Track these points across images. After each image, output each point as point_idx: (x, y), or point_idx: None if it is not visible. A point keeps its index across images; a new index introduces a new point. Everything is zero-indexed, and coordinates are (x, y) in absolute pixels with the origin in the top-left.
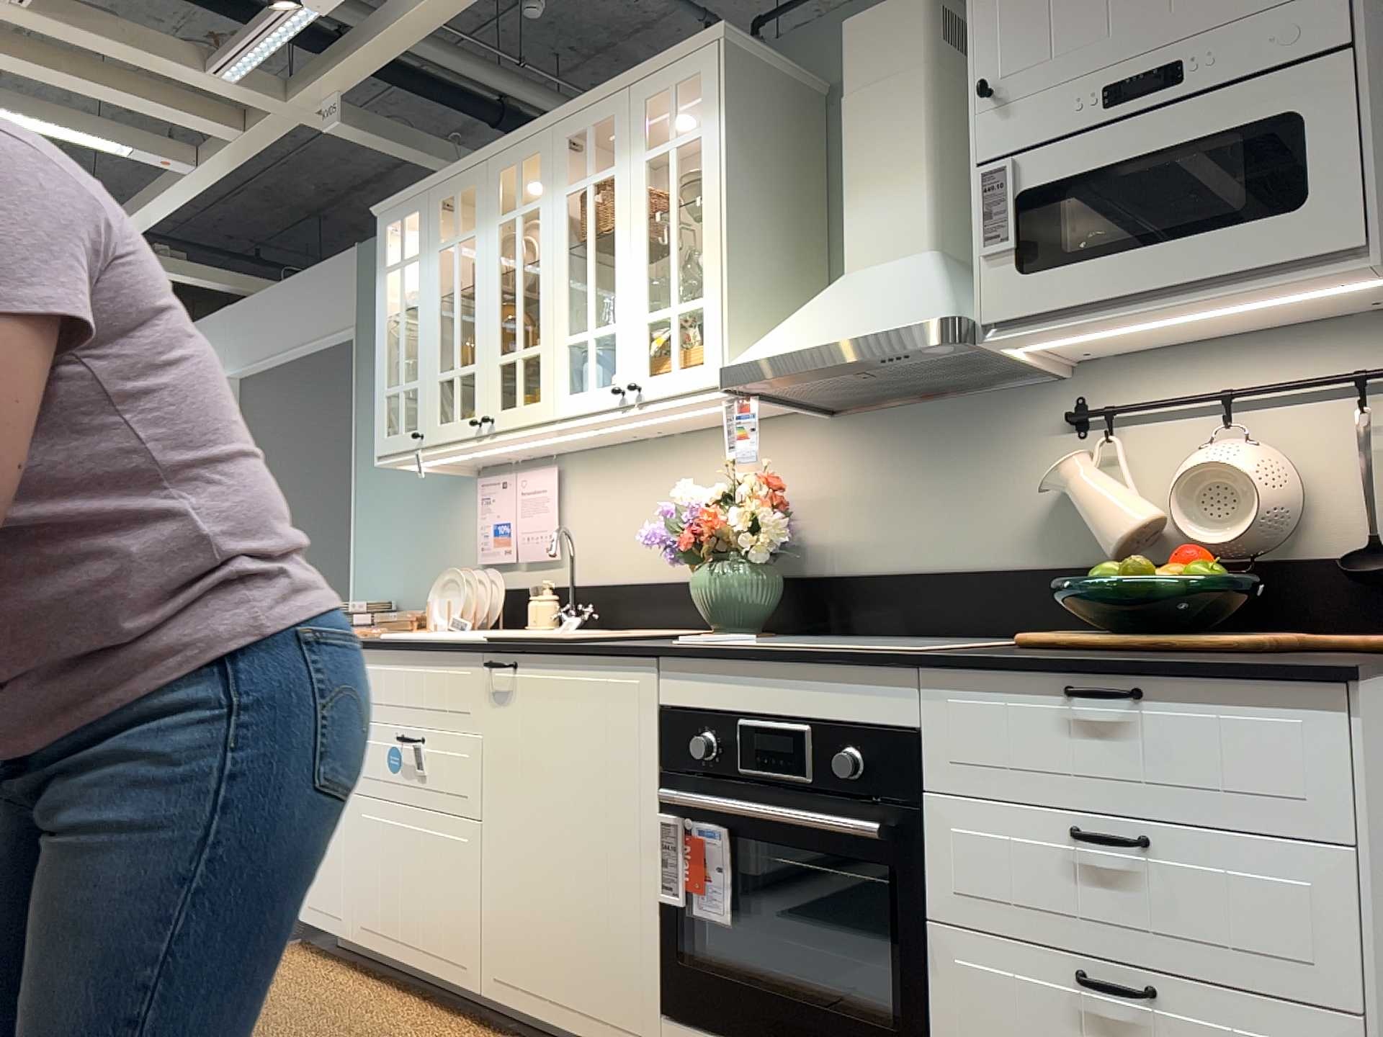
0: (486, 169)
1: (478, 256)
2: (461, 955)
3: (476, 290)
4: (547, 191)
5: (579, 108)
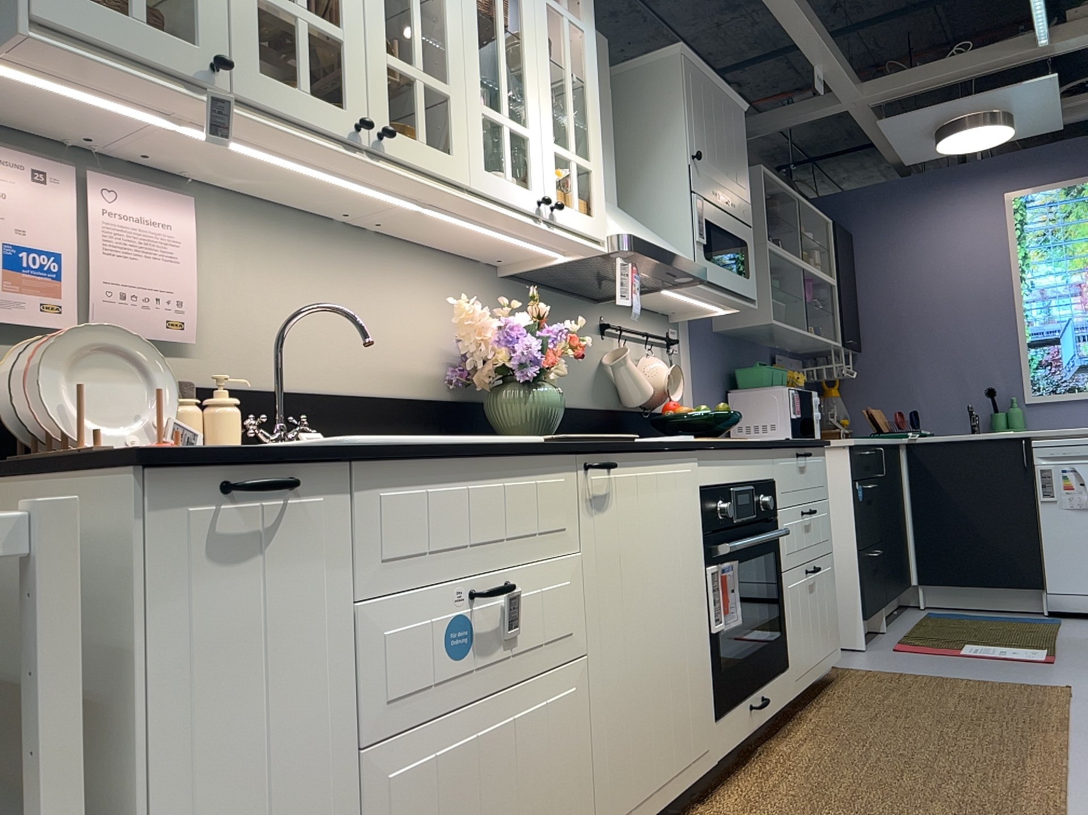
0: None
1: None
2: None
3: None
4: None
5: None
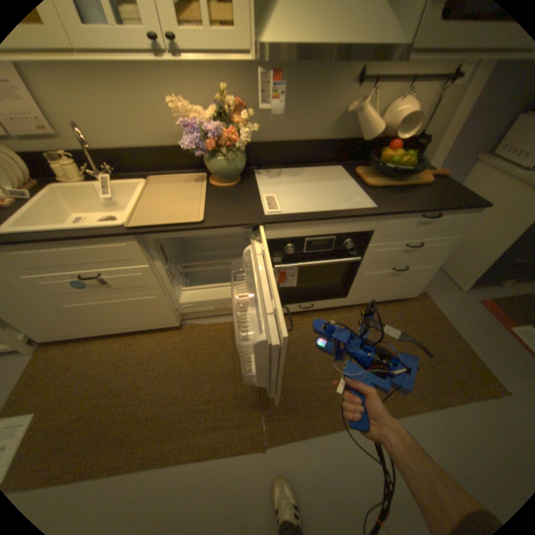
0: None
1: None
2: (166, 322)
3: None
4: None
5: None
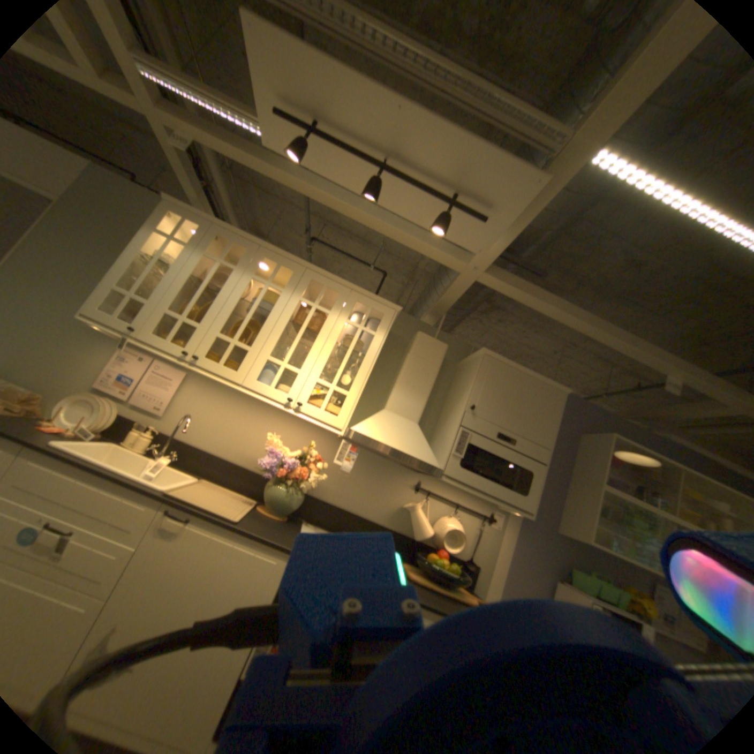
0: (258, 249)
1: (231, 281)
2: None
3: (220, 293)
4: (290, 290)
5: (325, 275)
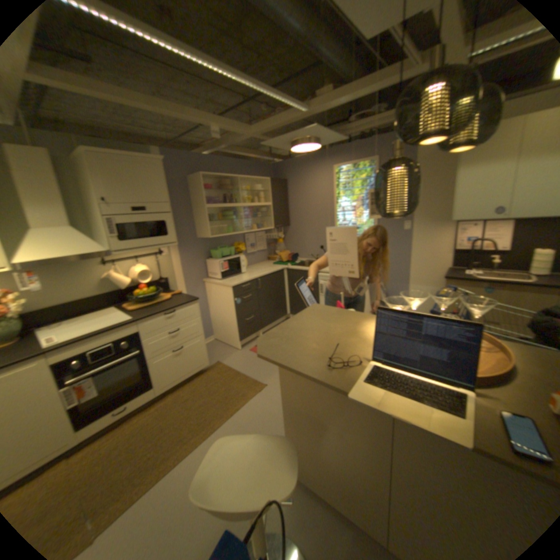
0: None
1: None
2: None
3: None
4: None
5: None
